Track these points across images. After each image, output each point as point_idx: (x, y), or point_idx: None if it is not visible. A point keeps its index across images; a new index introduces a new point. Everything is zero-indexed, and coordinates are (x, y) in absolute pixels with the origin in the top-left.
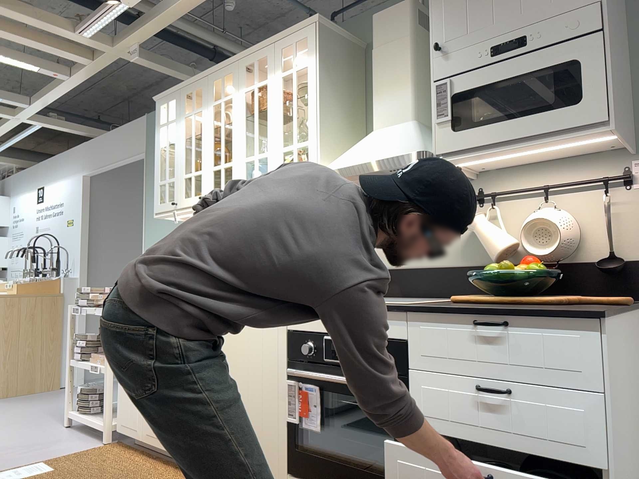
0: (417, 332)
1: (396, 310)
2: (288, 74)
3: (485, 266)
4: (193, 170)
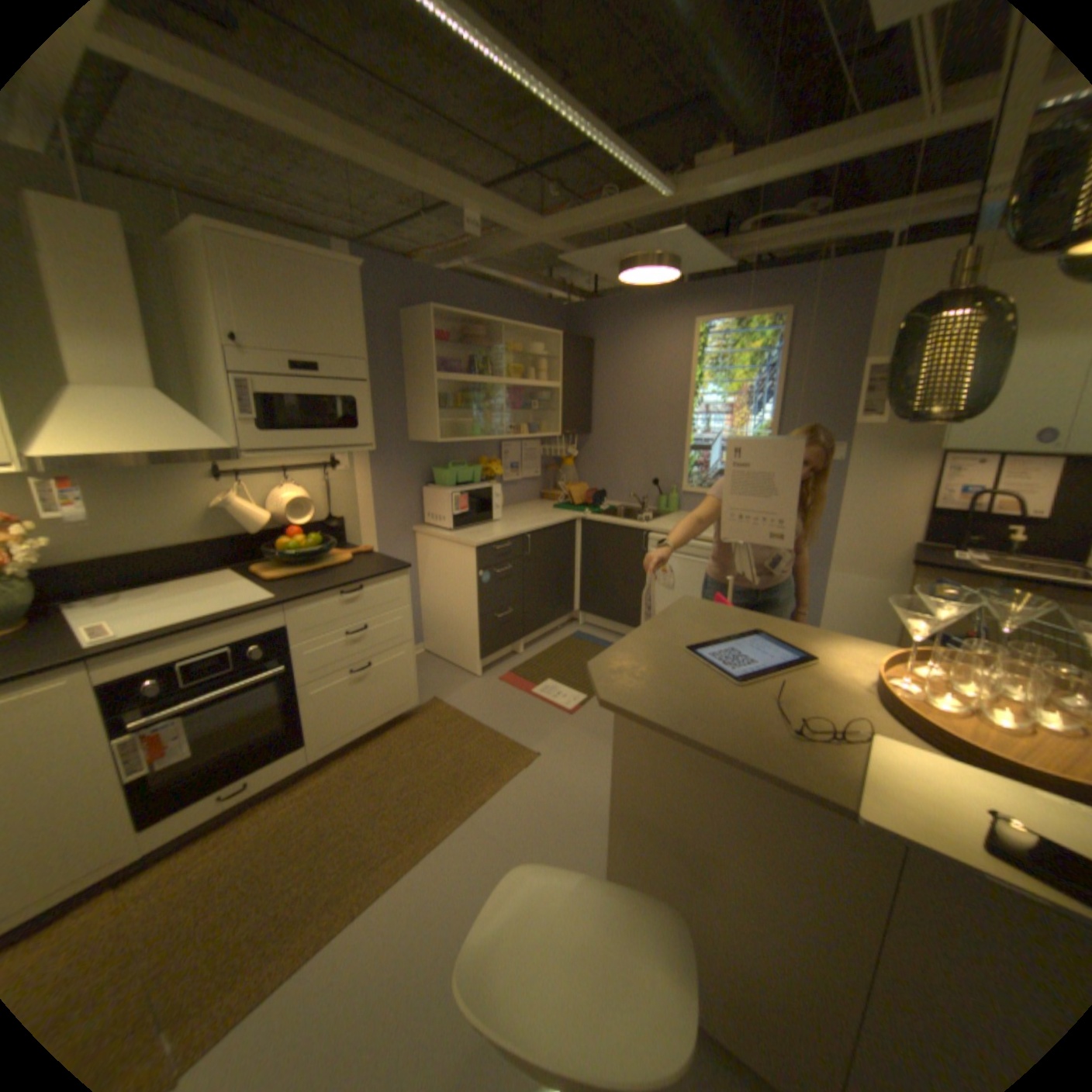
0: (294, 616)
1: (276, 606)
2: None
3: (231, 537)
4: None
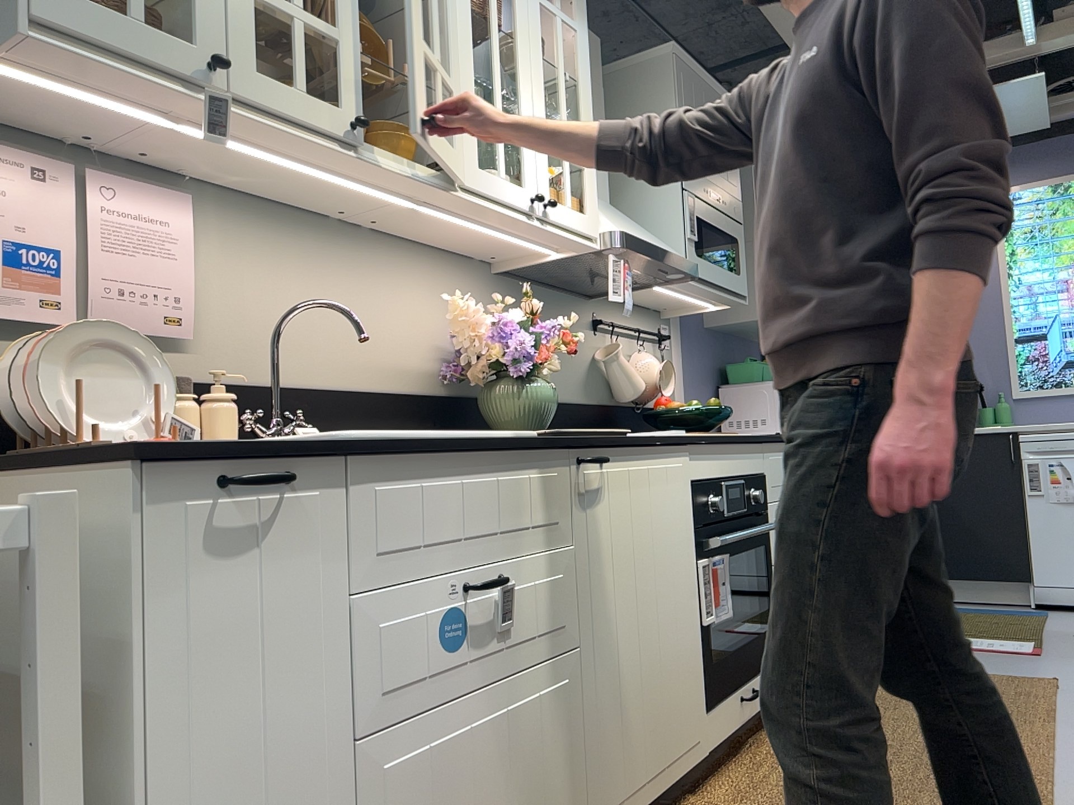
0: (769, 463)
1: (765, 441)
2: (550, 10)
3: (605, 405)
4: (298, 1)
